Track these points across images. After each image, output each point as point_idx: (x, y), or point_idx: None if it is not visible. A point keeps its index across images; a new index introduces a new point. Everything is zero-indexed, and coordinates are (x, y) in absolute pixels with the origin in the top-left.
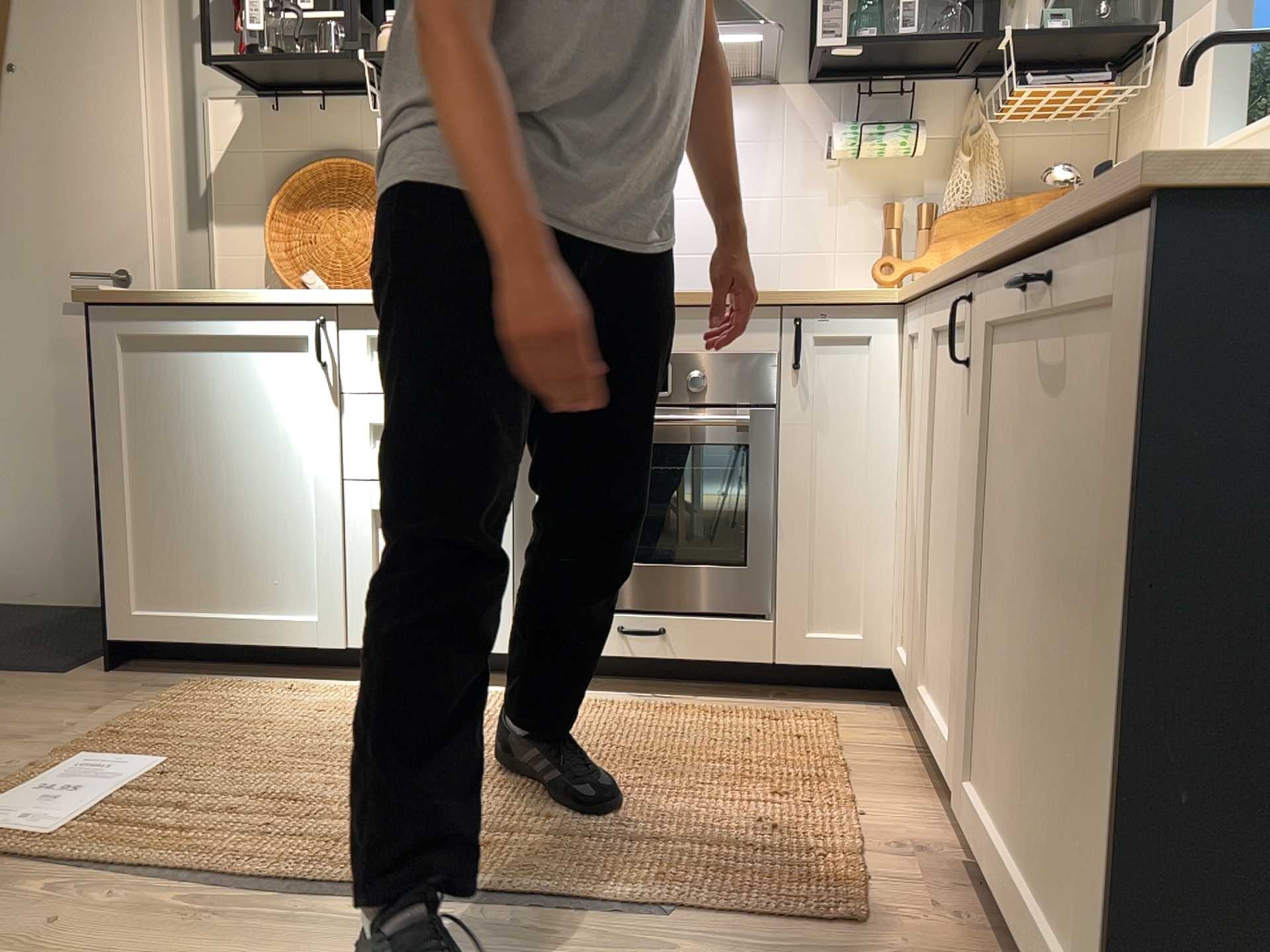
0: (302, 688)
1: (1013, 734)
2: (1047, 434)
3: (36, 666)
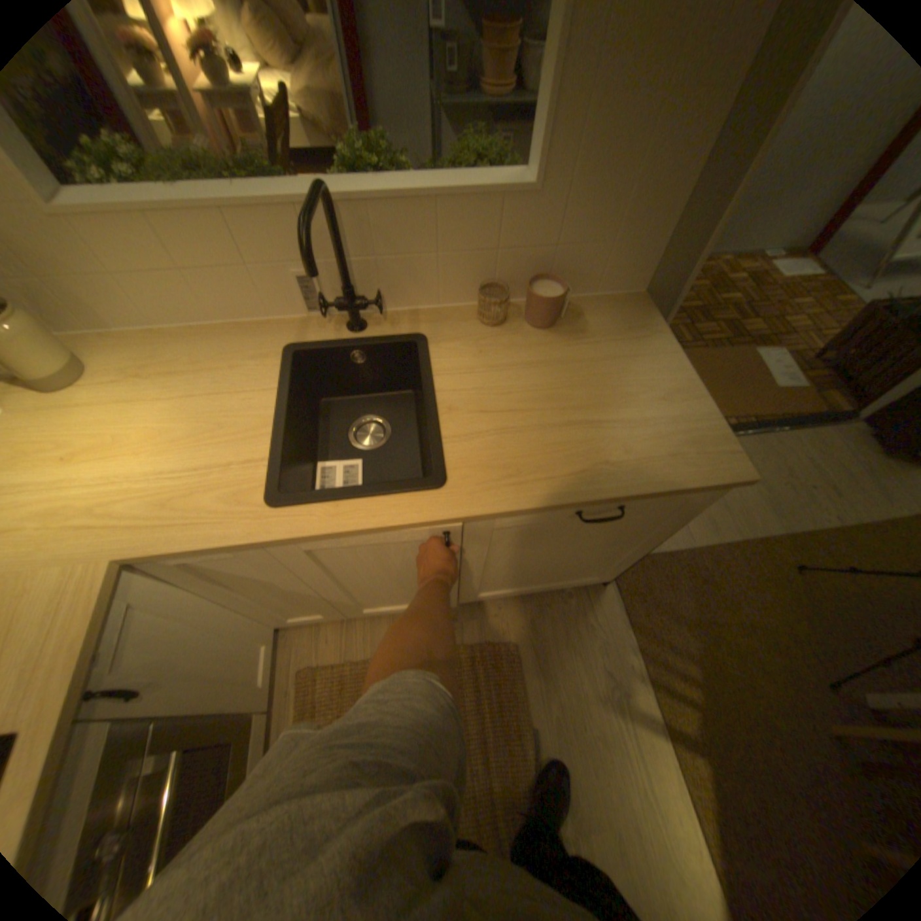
0: None
1: (512, 581)
2: (564, 535)
3: None
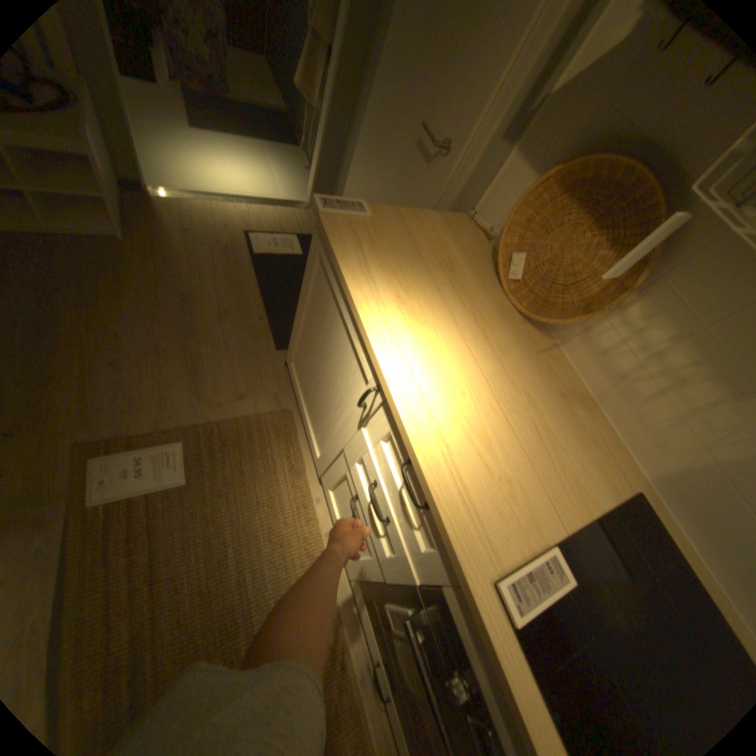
0: (299, 467)
1: None
2: None
3: (280, 333)
